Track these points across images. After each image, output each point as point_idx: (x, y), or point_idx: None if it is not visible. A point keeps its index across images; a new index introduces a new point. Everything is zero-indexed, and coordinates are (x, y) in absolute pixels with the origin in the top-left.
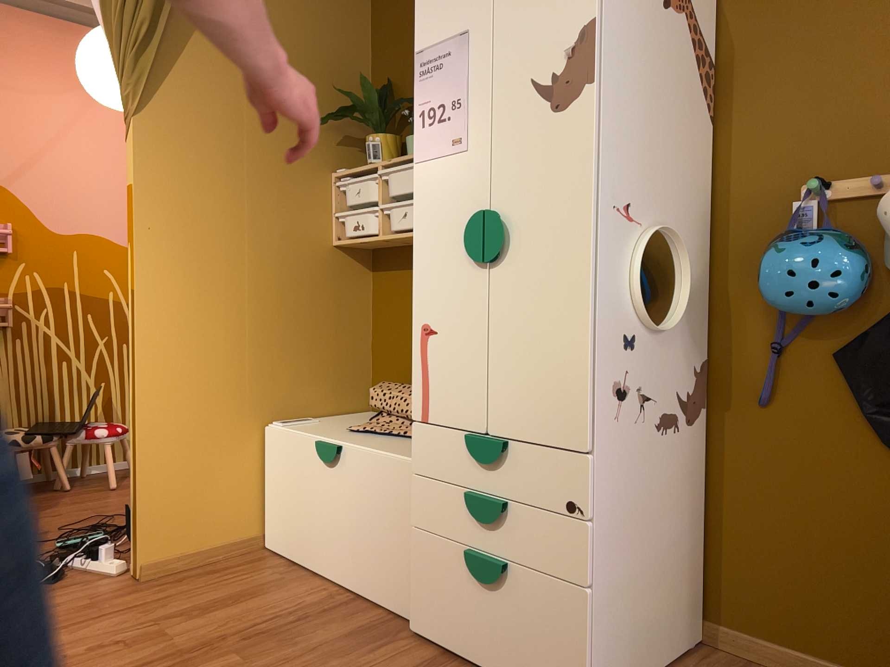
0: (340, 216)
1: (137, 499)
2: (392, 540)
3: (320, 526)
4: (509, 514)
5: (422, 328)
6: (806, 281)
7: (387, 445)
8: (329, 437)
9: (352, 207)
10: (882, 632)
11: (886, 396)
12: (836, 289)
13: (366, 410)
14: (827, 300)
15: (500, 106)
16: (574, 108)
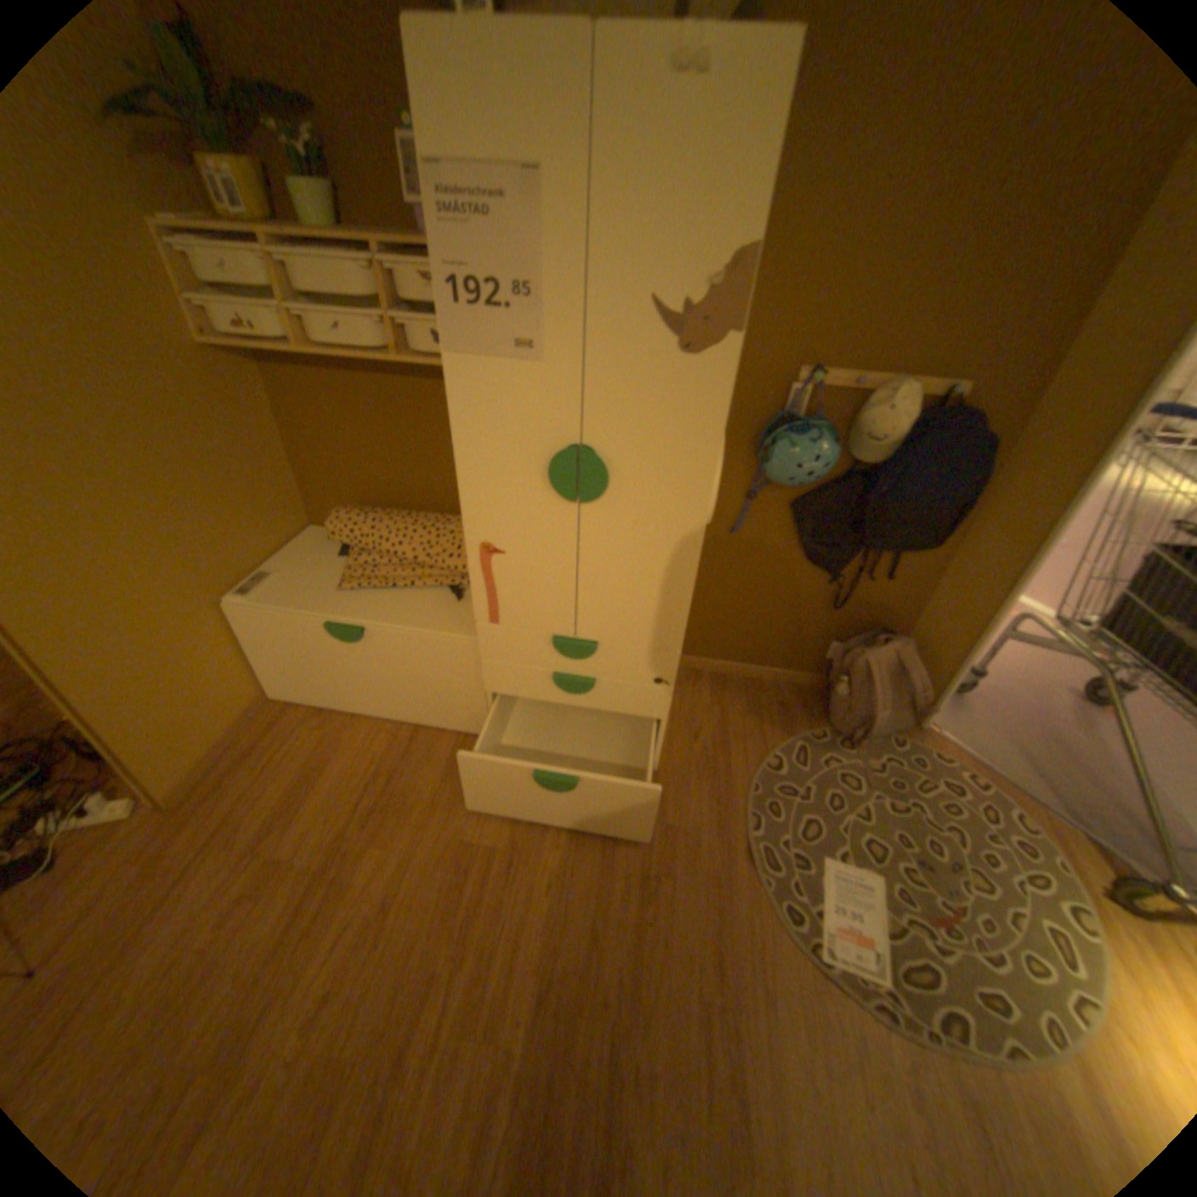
0: (190, 296)
1: (121, 756)
2: (453, 692)
3: (351, 684)
4: (597, 686)
5: (482, 546)
6: (807, 472)
7: (411, 611)
8: (334, 612)
9: (203, 276)
10: (774, 648)
11: (818, 534)
12: (820, 474)
13: (307, 526)
14: (811, 481)
15: (599, 318)
16: (709, 356)
